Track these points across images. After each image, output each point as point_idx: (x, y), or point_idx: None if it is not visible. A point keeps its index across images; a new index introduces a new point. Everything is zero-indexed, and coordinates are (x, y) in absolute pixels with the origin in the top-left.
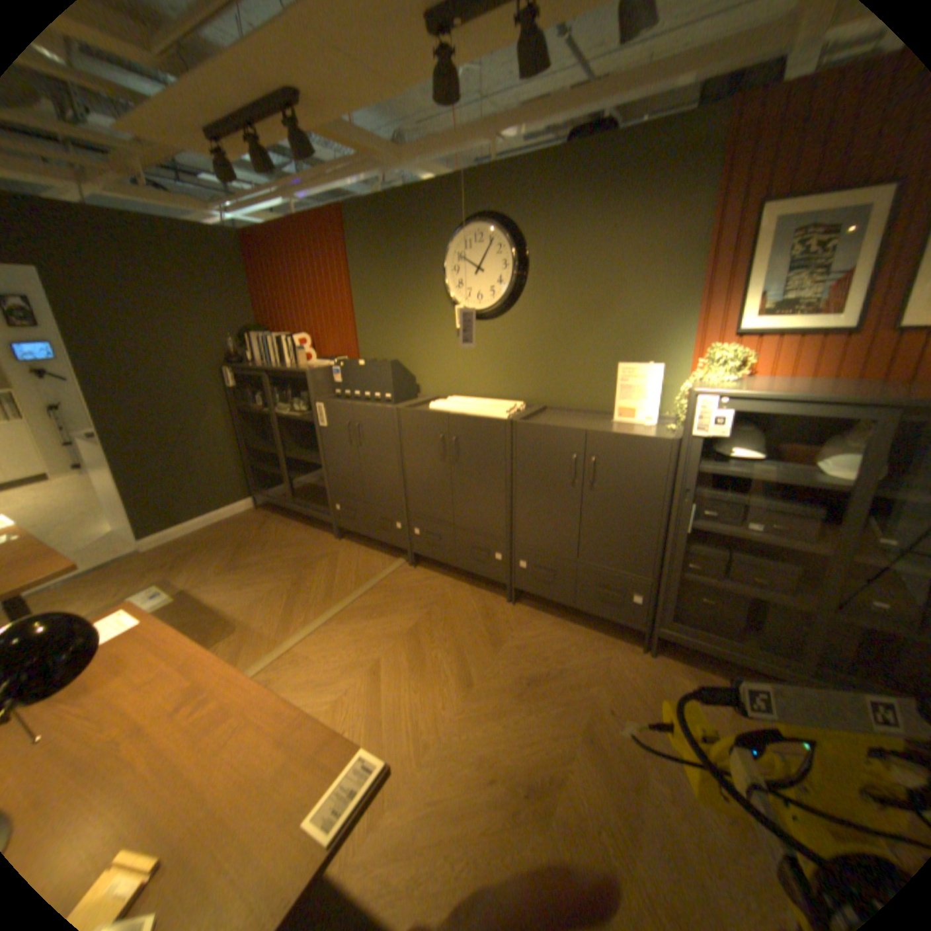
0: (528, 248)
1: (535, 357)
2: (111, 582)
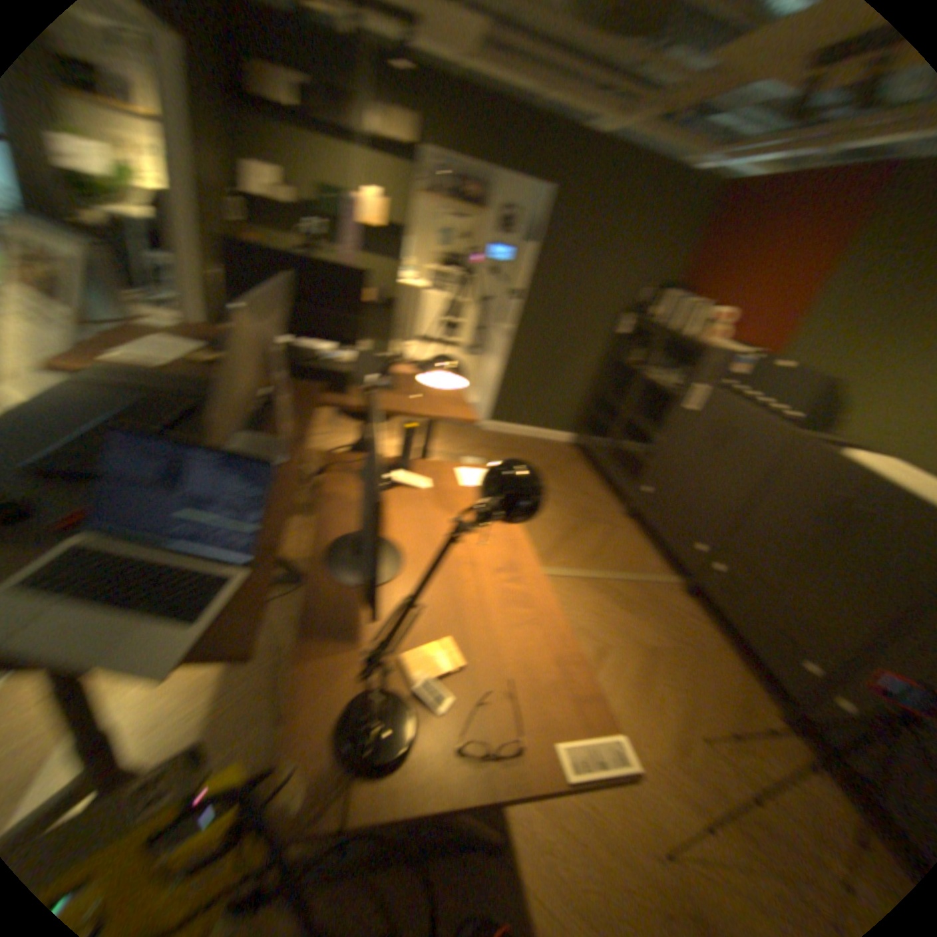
0: None
1: None
2: (464, 439)
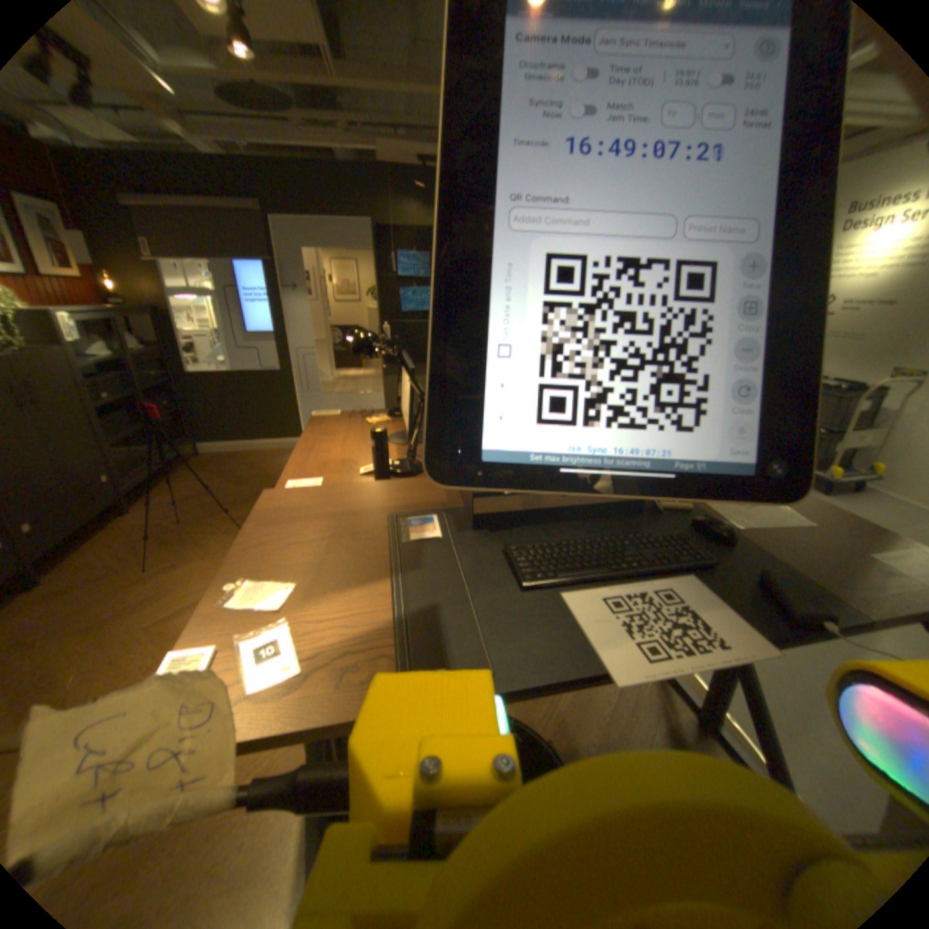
0: None
1: None
2: None
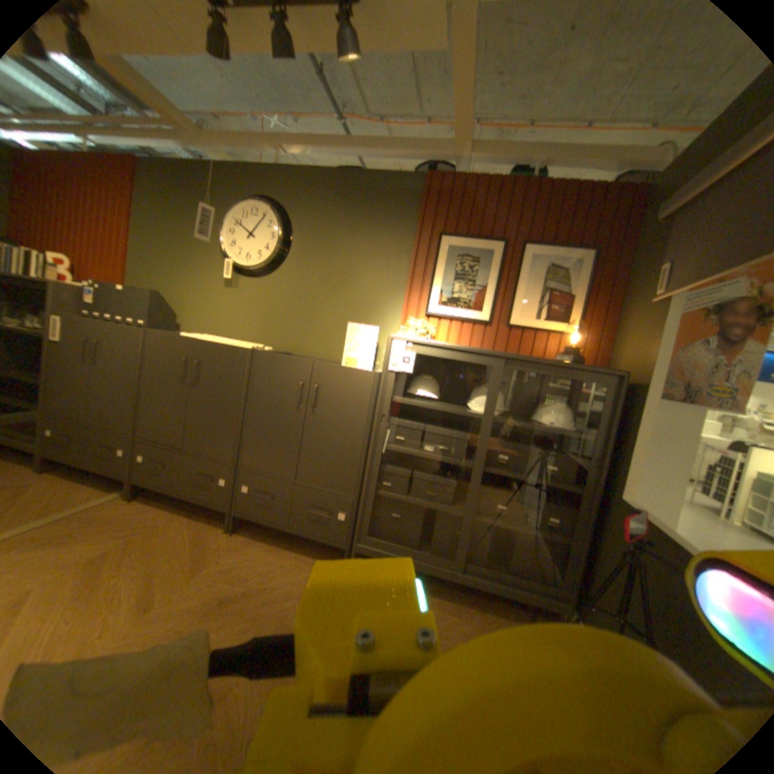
0: (293, 227)
1: (288, 311)
2: None
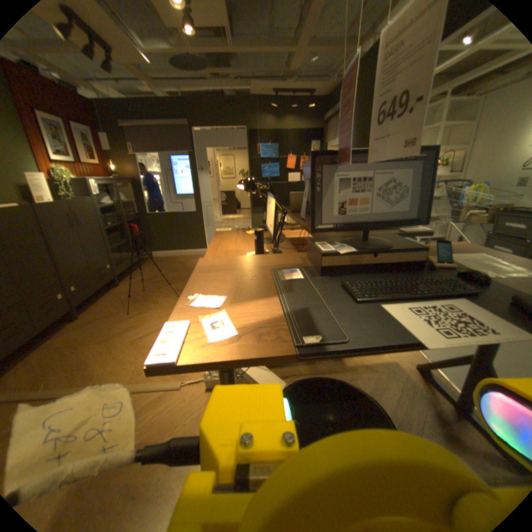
0: None
1: None
2: None
